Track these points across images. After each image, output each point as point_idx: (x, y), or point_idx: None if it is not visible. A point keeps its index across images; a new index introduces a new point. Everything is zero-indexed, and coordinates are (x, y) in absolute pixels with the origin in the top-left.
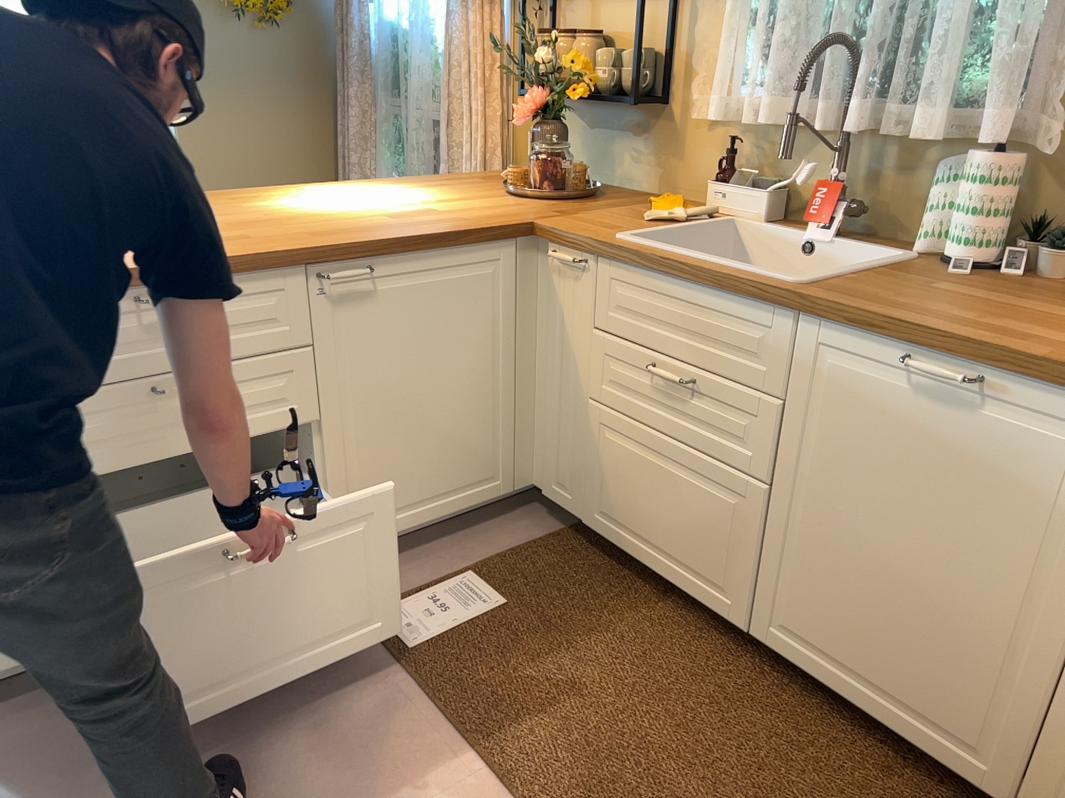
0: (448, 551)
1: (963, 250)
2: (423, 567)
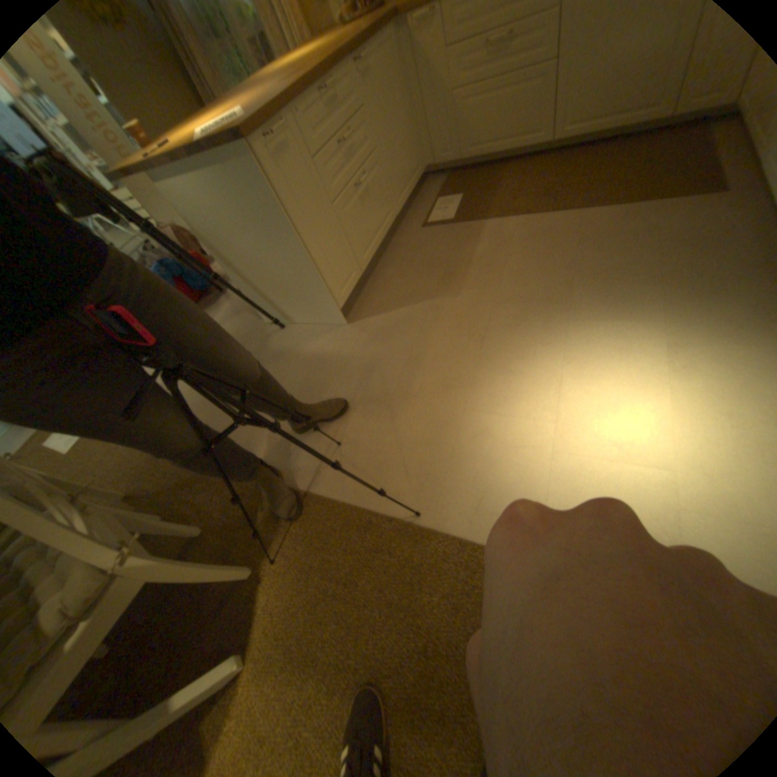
0: (422, 200)
1: None
2: (421, 207)
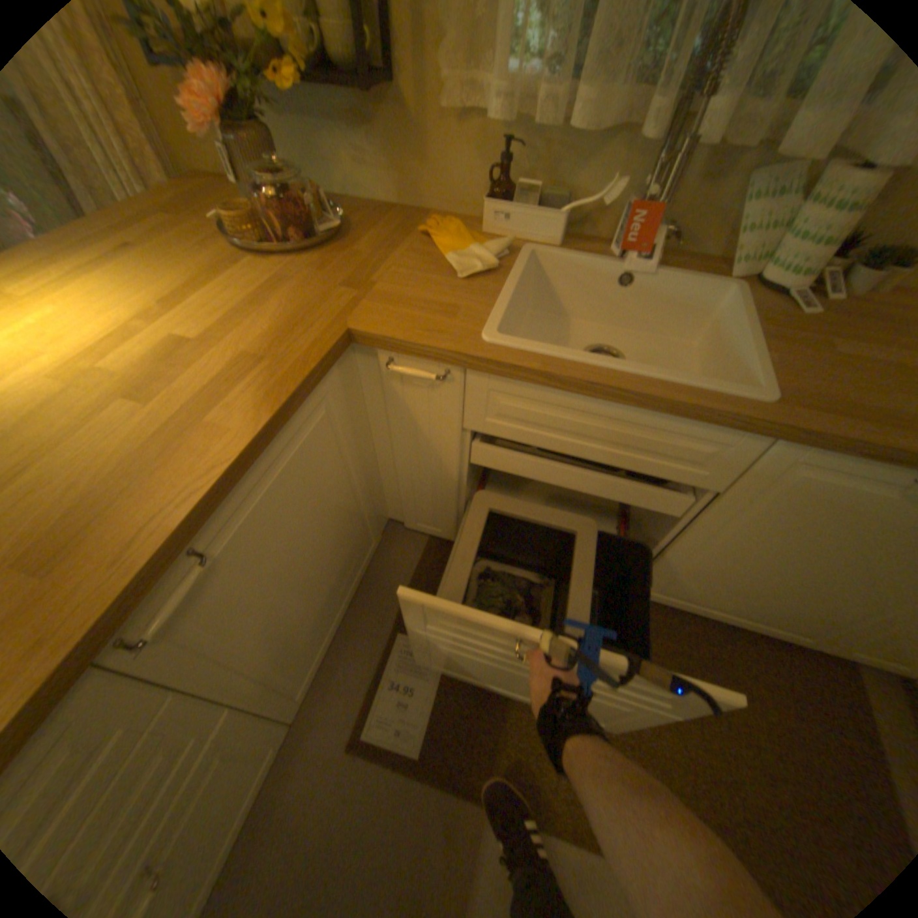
0: (364, 621)
1: (805, 277)
2: (357, 653)
